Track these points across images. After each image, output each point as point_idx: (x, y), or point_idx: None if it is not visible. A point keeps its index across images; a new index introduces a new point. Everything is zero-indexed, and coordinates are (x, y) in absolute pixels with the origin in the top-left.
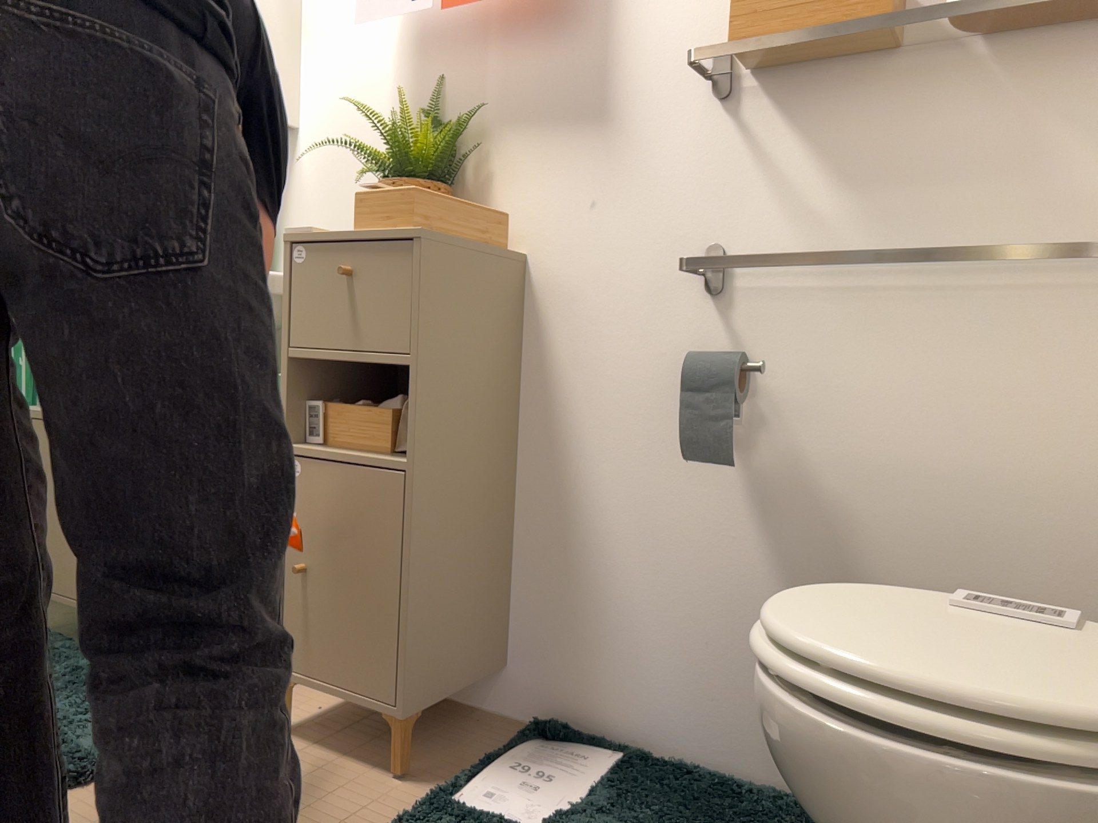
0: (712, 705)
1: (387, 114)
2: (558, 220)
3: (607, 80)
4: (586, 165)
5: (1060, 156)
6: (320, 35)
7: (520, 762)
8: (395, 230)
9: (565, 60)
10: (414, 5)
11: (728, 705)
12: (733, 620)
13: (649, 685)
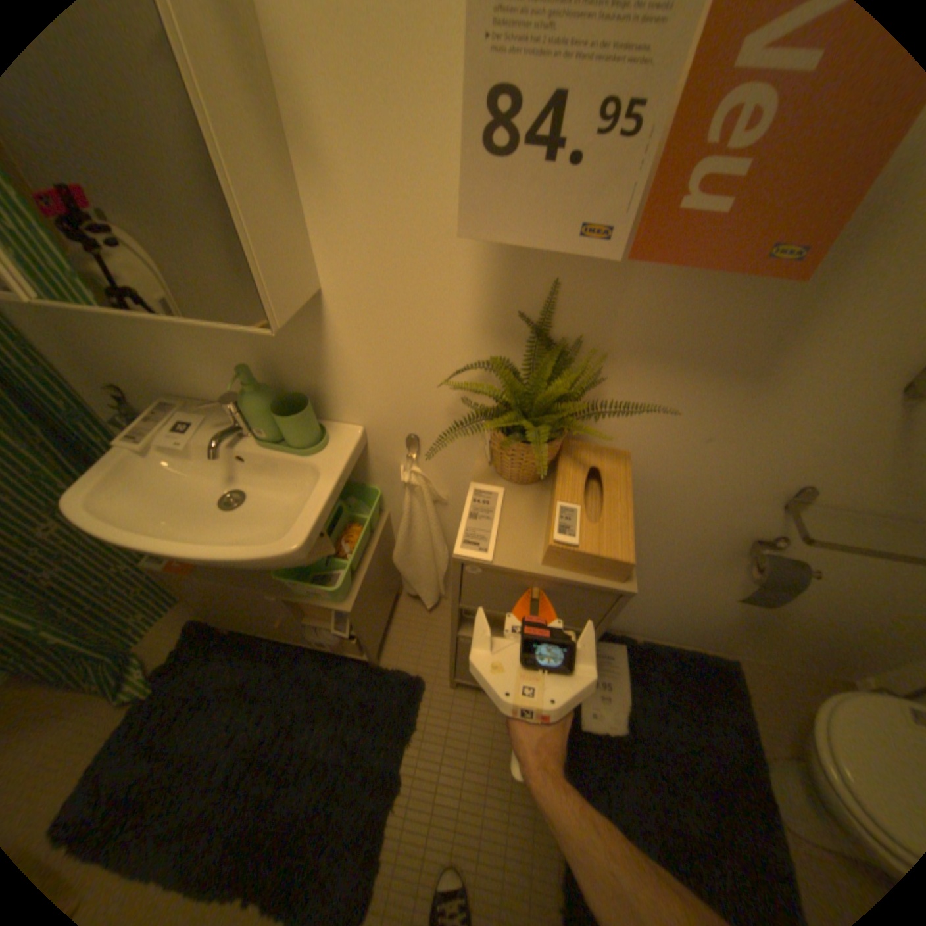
0: (674, 629)
1: (466, 303)
2: (668, 443)
3: (790, 341)
4: (719, 409)
5: None
6: (329, 153)
7: None
8: (604, 582)
9: (746, 304)
10: (583, 237)
11: (683, 630)
12: (703, 613)
13: (640, 621)
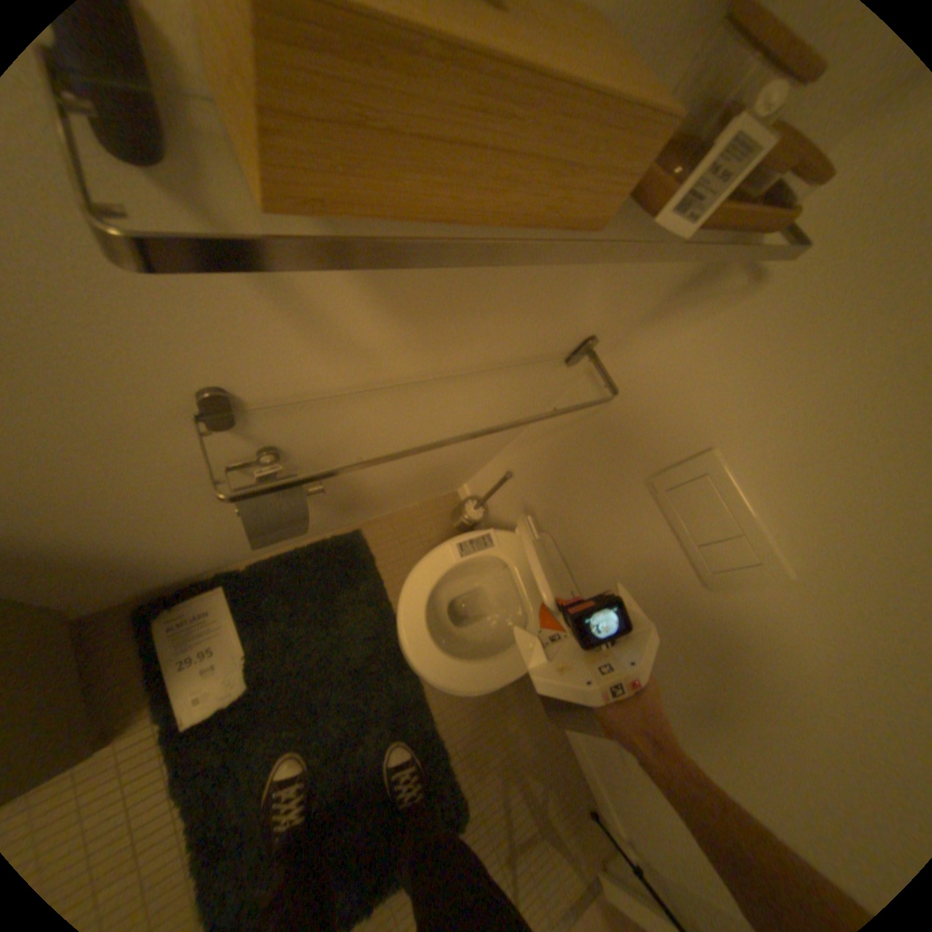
0: None
1: None
2: None
3: None
4: None
5: (583, 291)
6: None
7: (176, 659)
8: None
9: None
10: None
11: None
12: None
13: (218, 558)
